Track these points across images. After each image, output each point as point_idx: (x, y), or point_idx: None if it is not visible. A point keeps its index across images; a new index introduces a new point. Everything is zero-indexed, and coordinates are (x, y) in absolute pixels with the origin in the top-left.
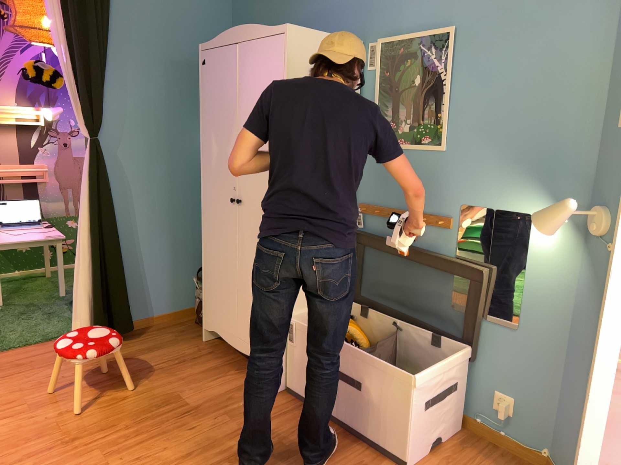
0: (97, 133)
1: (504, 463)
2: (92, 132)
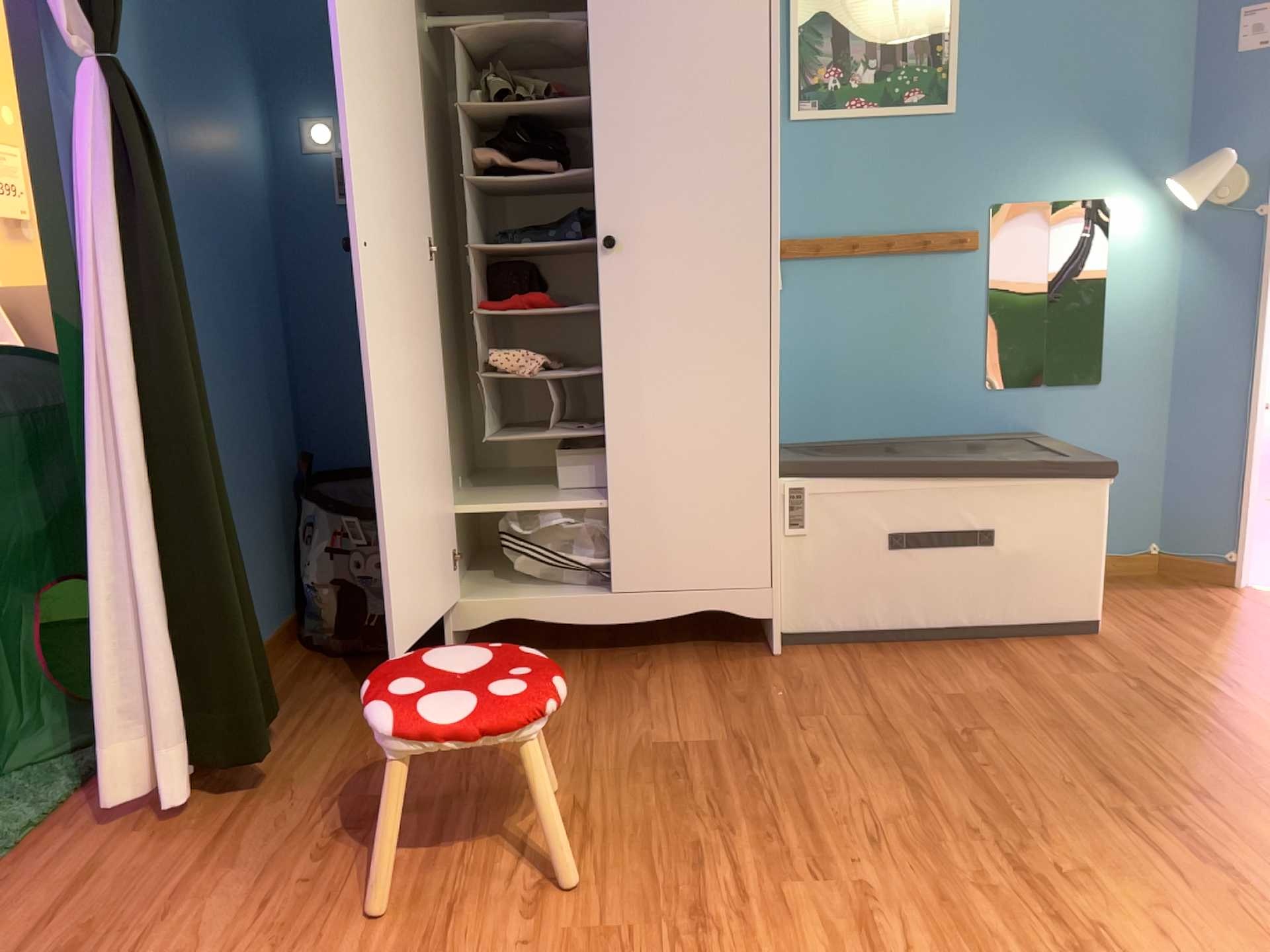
0: (115, 46)
1: (1127, 587)
2: (106, 41)
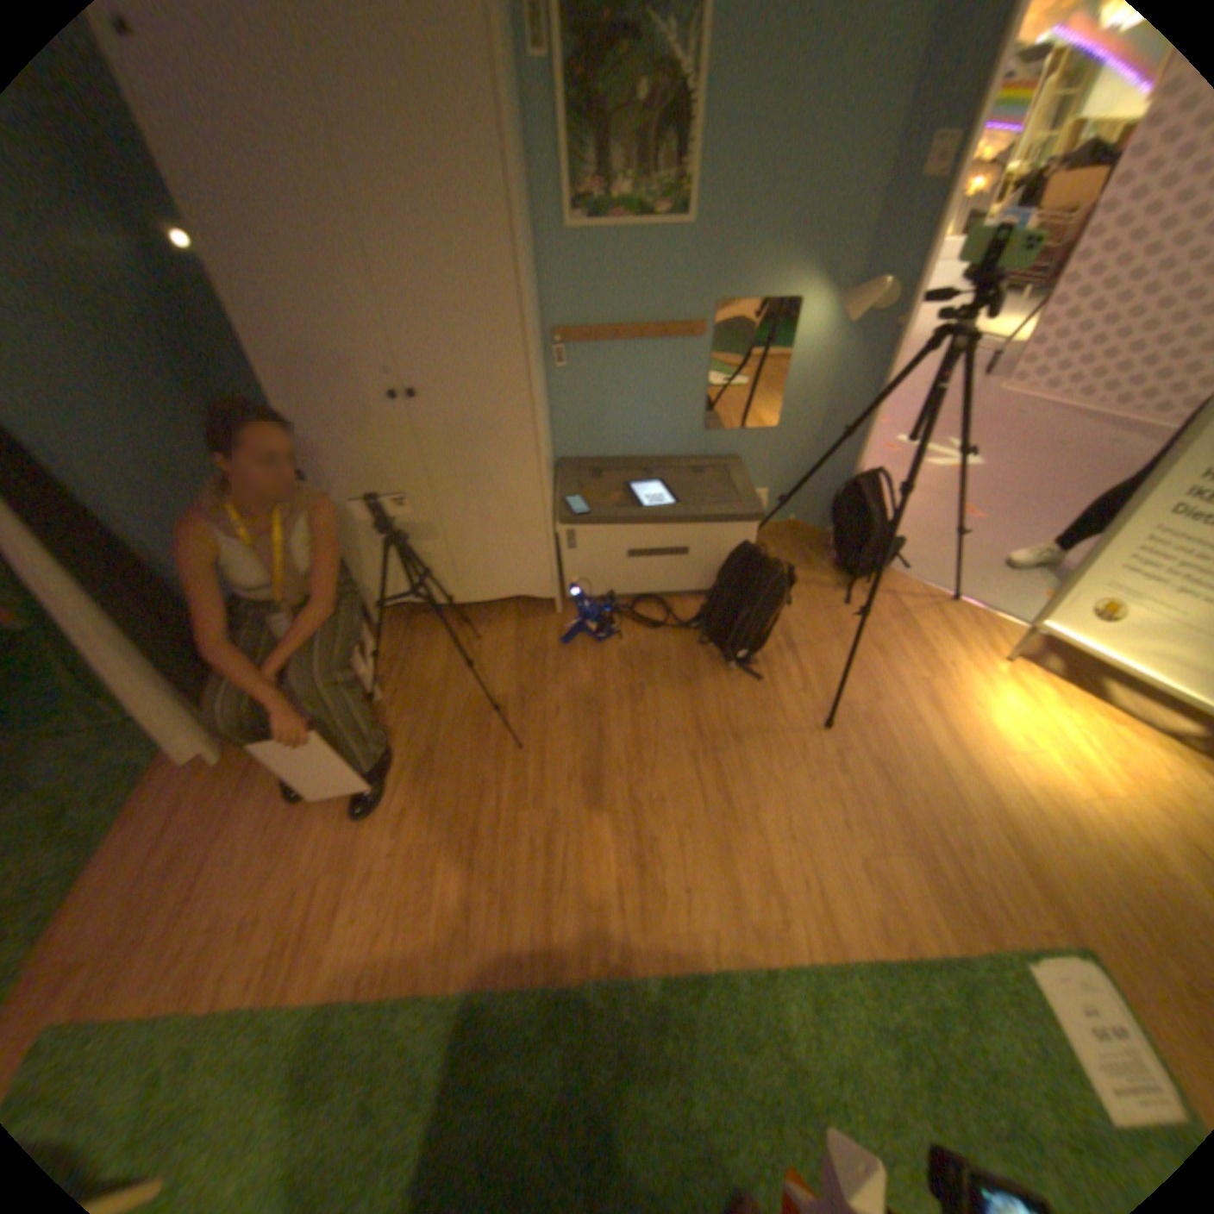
0: None
1: (771, 544)
2: None
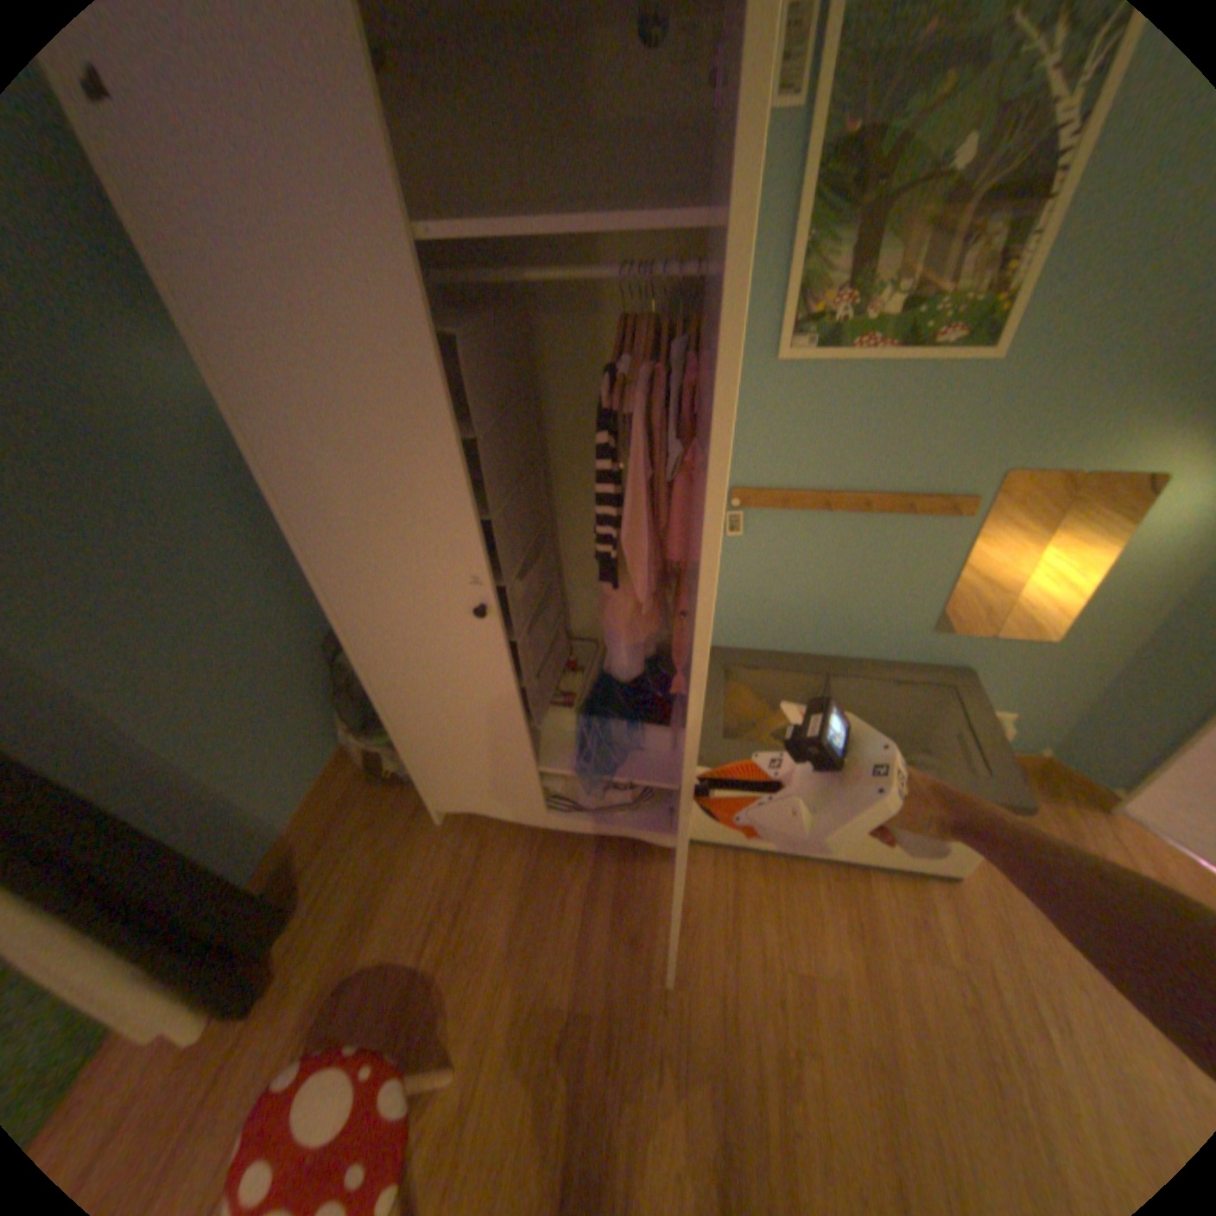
0: None
1: None
2: None
